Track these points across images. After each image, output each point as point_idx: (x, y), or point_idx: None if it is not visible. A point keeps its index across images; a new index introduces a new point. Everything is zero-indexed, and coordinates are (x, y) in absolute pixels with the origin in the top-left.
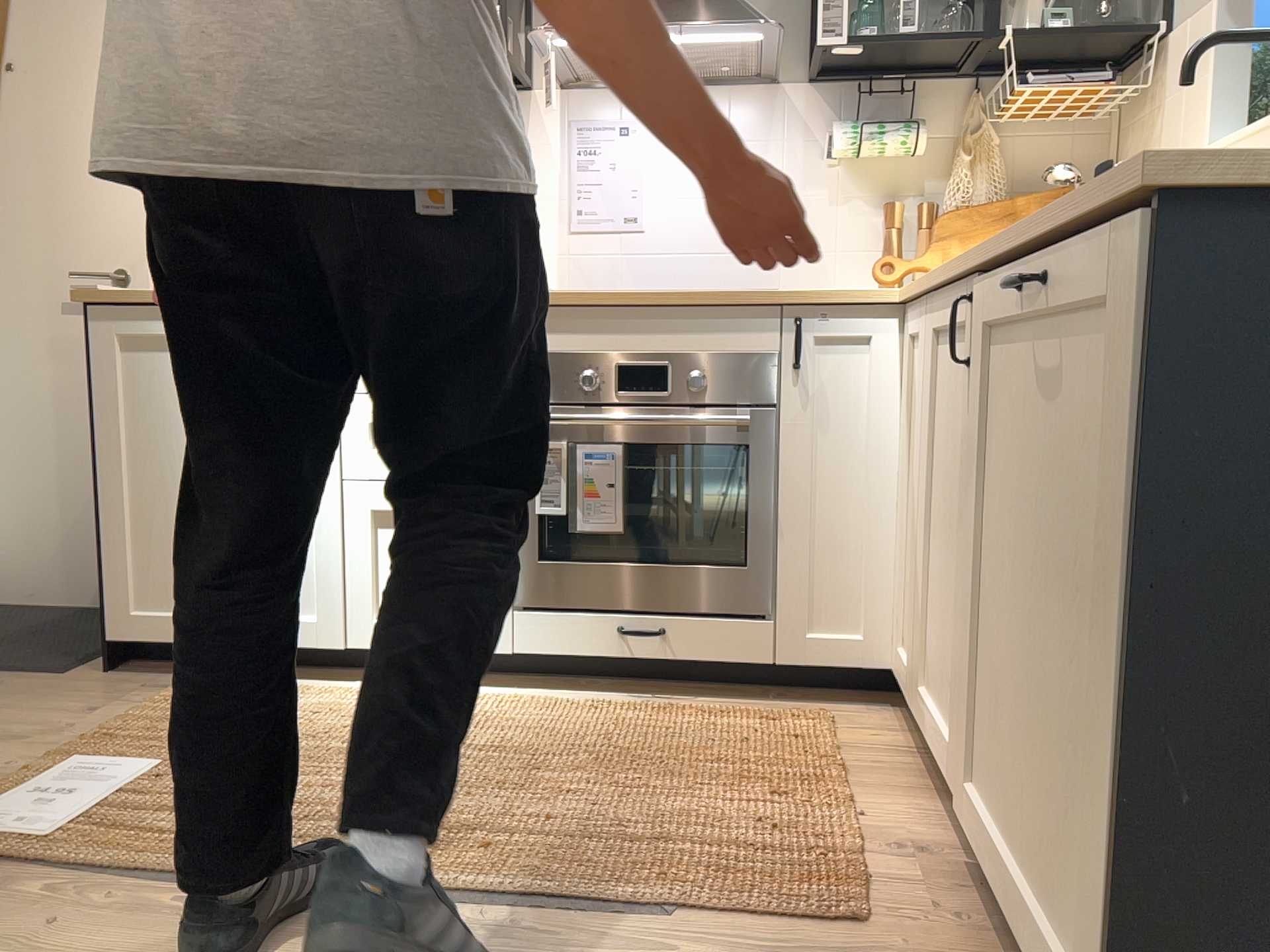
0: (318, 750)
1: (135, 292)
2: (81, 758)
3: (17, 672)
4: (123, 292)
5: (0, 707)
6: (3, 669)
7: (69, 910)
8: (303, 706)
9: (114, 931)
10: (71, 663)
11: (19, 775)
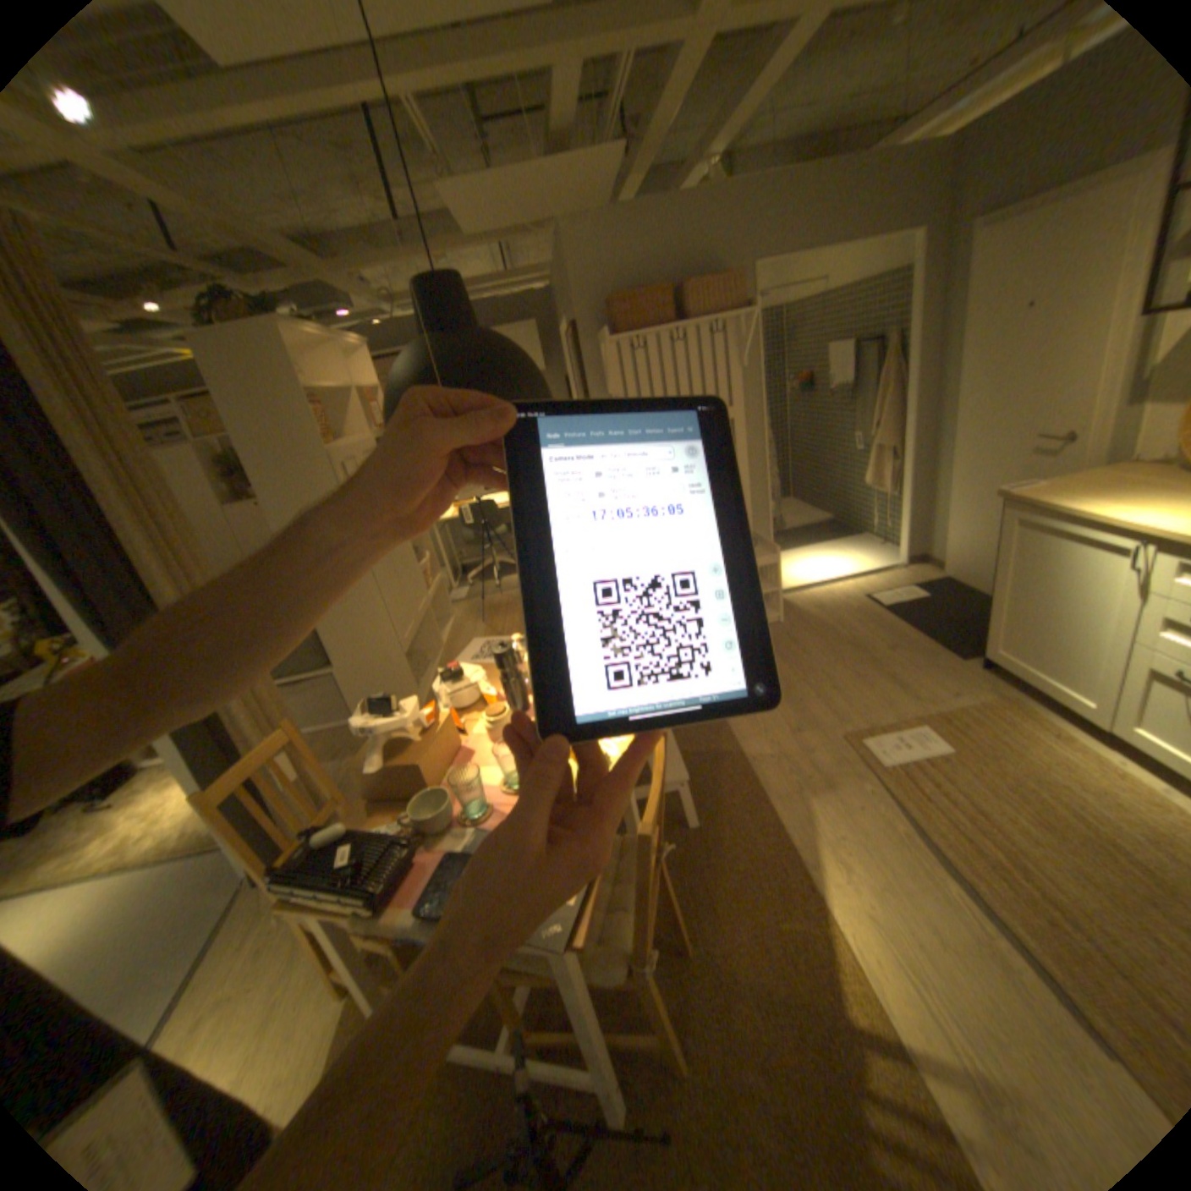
0: (1036, 789)
1: (1032, 495)
2: (930, 725)
3: (948, 649)
4: (1028, 491)
5: (927, 670)
6: (944, 644)
7: (875, 801)
8: (1059, 752)
9: (880, 822)
10: (974, 653)
11: (905, 720)
